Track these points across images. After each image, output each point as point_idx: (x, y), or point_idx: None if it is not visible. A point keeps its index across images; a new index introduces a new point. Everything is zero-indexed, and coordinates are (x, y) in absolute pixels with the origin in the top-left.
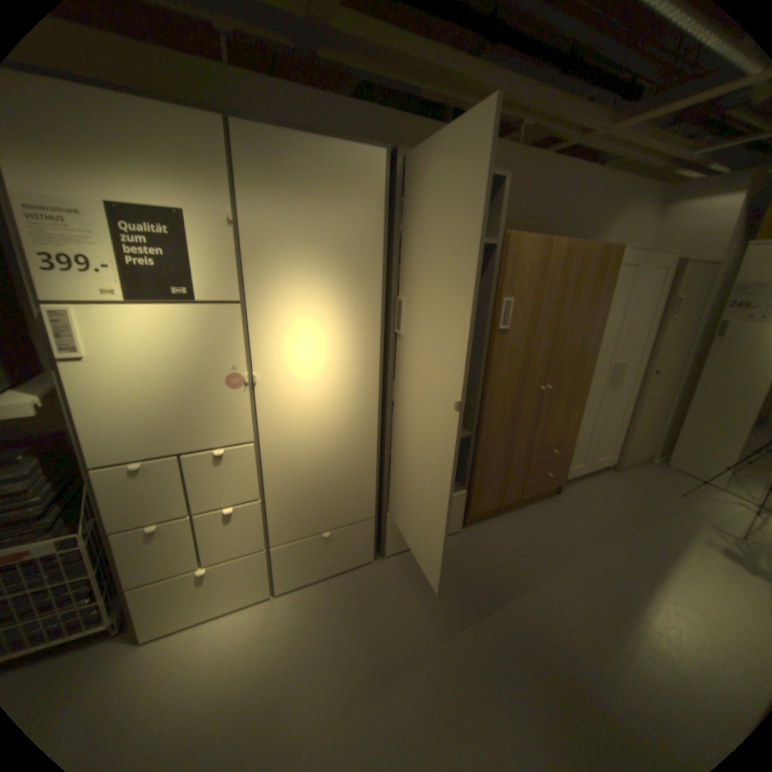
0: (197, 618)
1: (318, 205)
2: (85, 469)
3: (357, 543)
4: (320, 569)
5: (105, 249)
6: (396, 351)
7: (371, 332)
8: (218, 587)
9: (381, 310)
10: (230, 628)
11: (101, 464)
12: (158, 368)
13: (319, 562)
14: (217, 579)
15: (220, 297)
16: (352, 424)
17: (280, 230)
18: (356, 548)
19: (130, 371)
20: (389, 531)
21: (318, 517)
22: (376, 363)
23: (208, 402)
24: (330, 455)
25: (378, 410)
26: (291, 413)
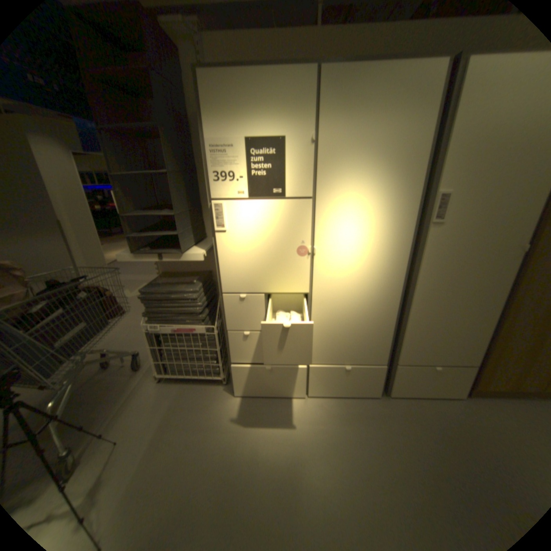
0: (264, 392)
1: (378, 119)
2: (221, 293)
3: (370, 380)
4: (340, 389)
5: (242, 167)
6: (428, 237)
7: (408, 221)
8: (277, 378)
9: (420, 202)
10: (281, 404)
11: (228, 292)
12: (261, 240)
13: (341, 384)
14: (277, 373)
15: (300, 194)
16: (380, 292)
17: (346, 143)
18: (369, 383)
19: (247, 240)
20: (398, 379)
21: (344, 353)
22: (408, 246)
23: (285, 263)
24: (359, 312)
25: (404, 284)
26: (335, 278)
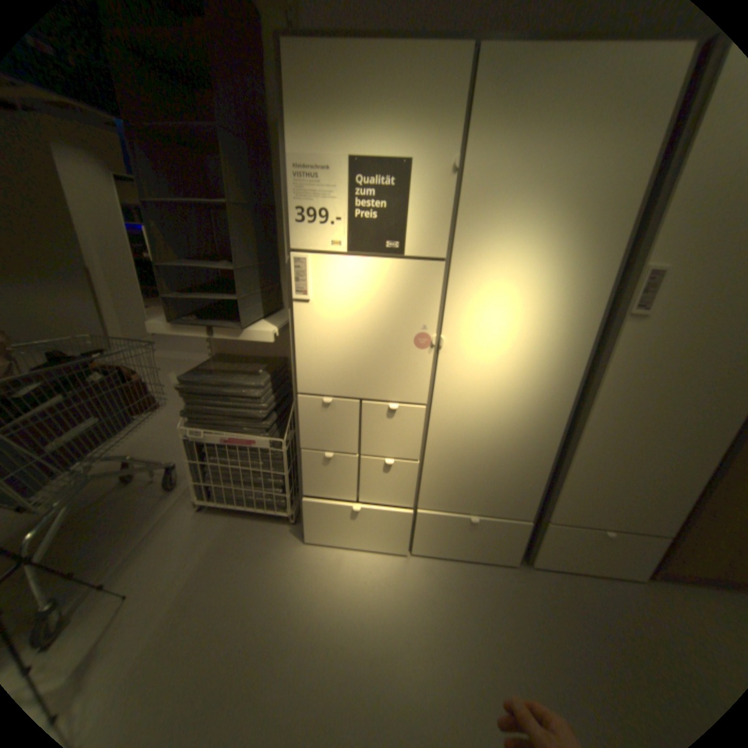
0: (348, 540)
1: (564, 140)
2: (296, 392)
3: (506, 540)
4: (460, 548)
5: (341, 203)
6: (621, 336)
7: (592, 308)
8: (369, 523)
9: (615, 280)
10: (370, 561)
11: (306, 391)
12: (361, 318)
13: (461, 542)
14: (369, 516)
15: (427, 253)
16: (536, 412)
17: (508, 176)
18: (503, 544)
19: (340, 316)
20: (547, 543)
21: (471, 498)
22: (587, 347)
23: (394, 356)
24: (500, 439)
25: (573, 404)
26: (469, 385)
